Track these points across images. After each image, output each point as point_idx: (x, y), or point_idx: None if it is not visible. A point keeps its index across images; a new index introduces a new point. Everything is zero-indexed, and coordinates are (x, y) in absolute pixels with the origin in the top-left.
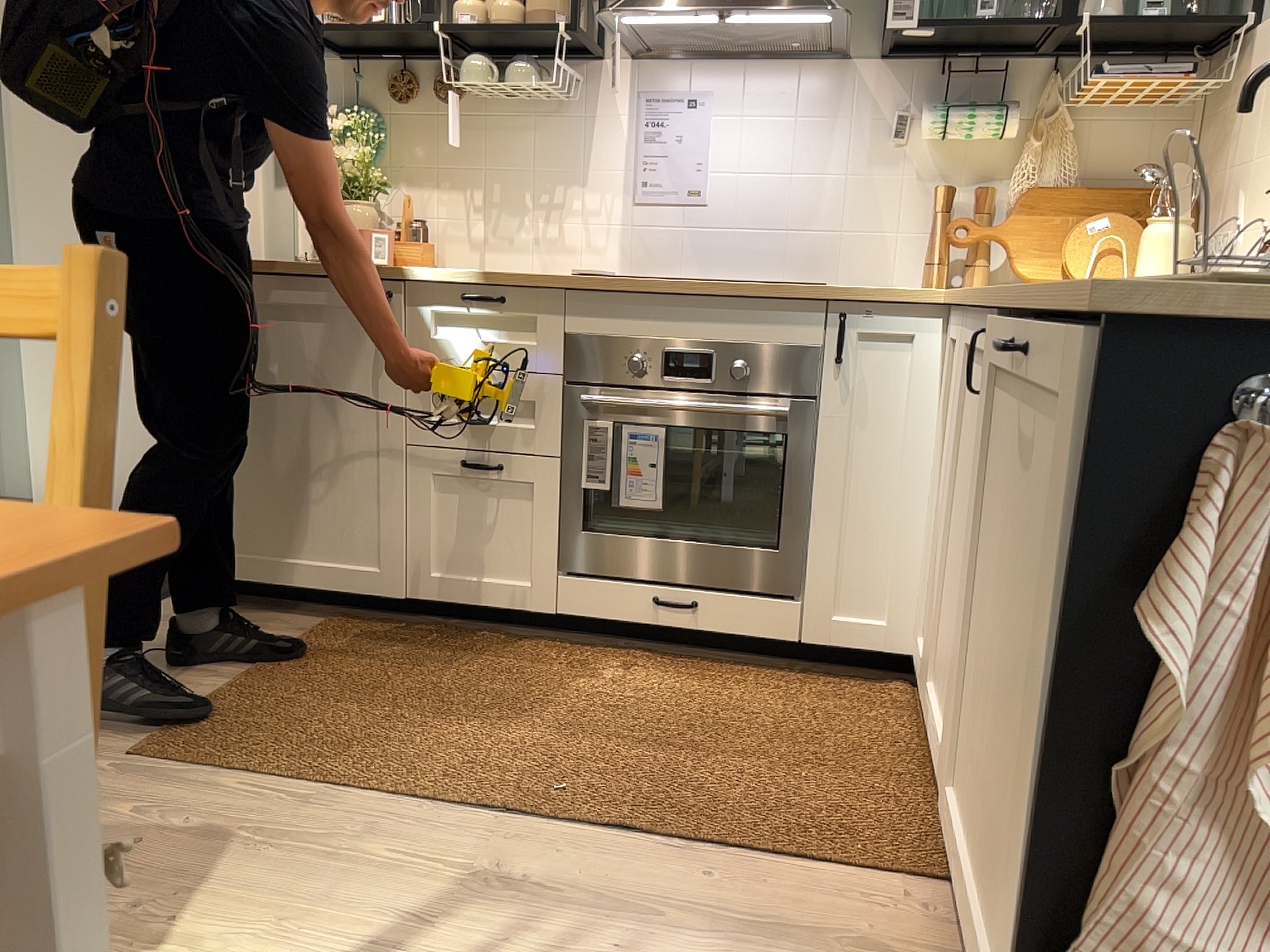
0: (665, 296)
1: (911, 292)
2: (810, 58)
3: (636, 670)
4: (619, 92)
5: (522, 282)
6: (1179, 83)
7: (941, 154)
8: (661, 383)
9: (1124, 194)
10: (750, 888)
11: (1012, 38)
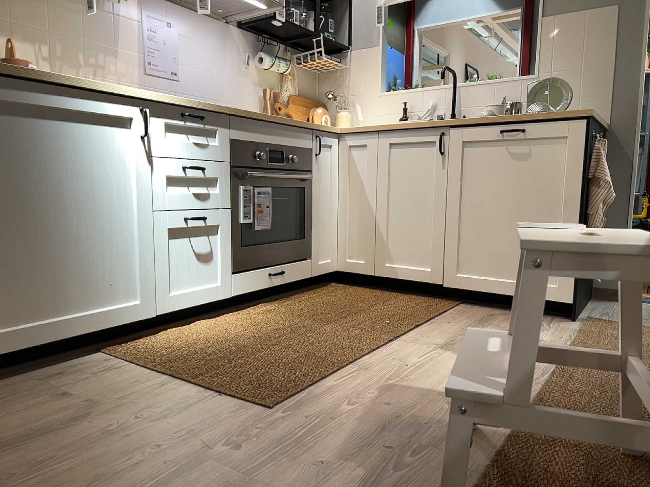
0: (267, 122)
1: (332, 126)
2: (214, 19)
3: (278, 307)
4: (134, 8)
5: (214, 108)
6: (340, 64)
7: (260, 75)
8: (267, 165)
9: (316, 100)
10: (456, 318)
11: (277, 34)
